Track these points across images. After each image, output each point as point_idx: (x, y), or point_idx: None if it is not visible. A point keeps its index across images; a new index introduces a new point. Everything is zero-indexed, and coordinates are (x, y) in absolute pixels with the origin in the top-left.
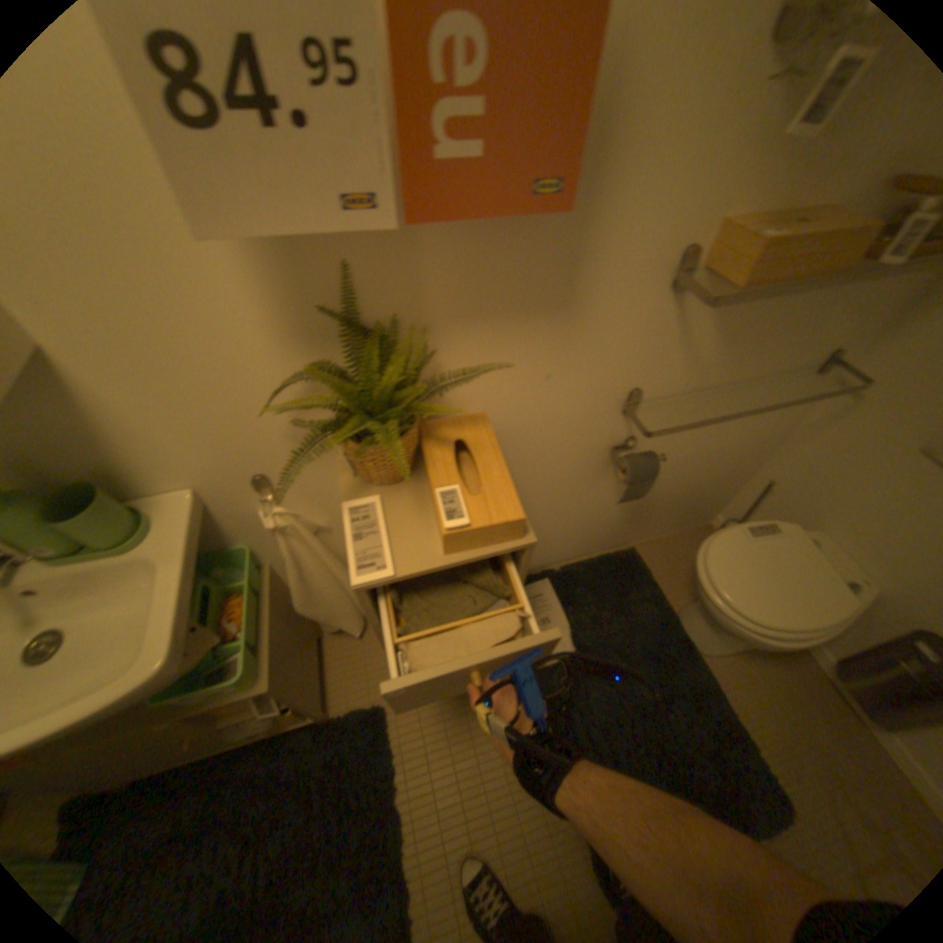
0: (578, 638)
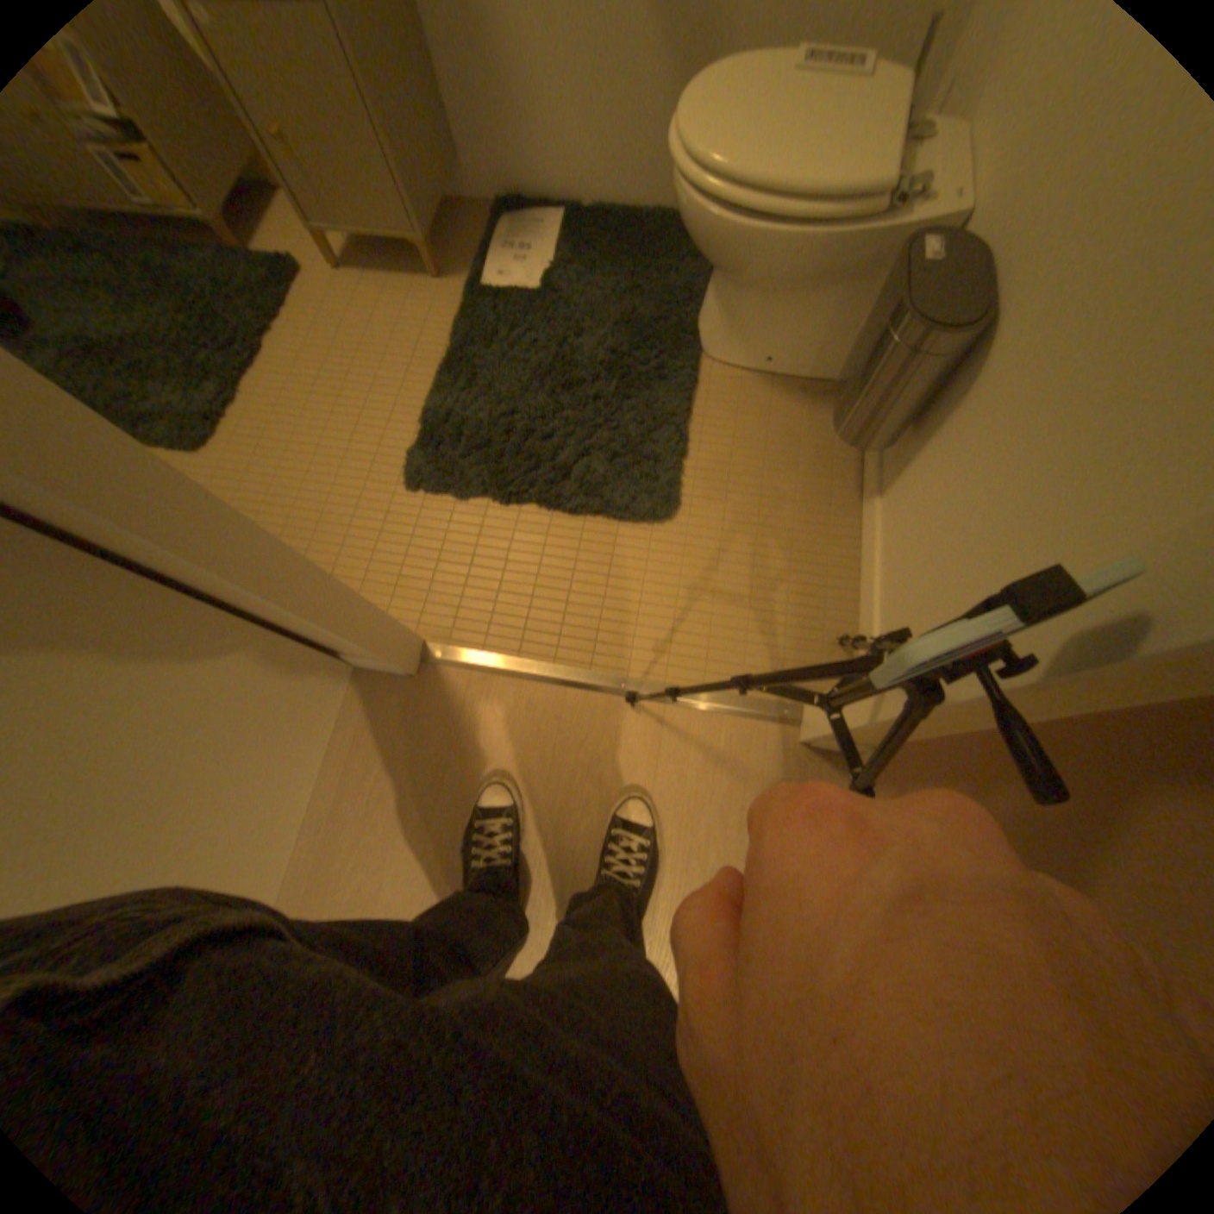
0: (551, 271)
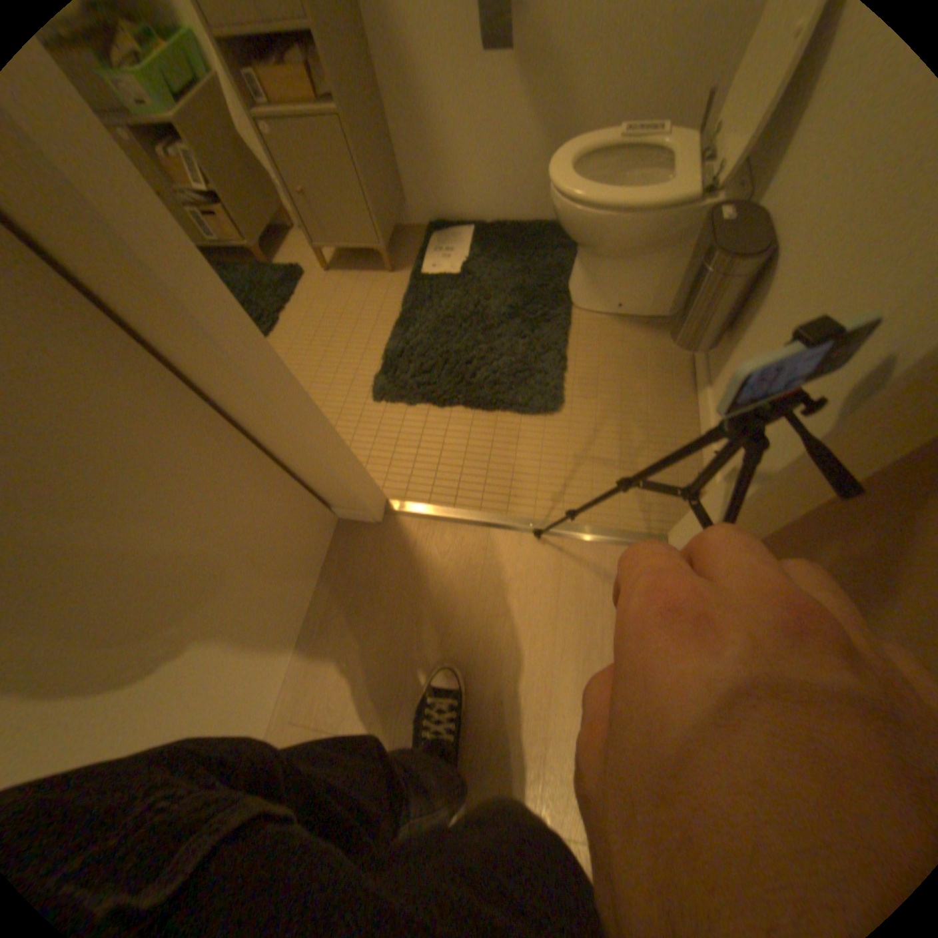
0: (467, 262)
